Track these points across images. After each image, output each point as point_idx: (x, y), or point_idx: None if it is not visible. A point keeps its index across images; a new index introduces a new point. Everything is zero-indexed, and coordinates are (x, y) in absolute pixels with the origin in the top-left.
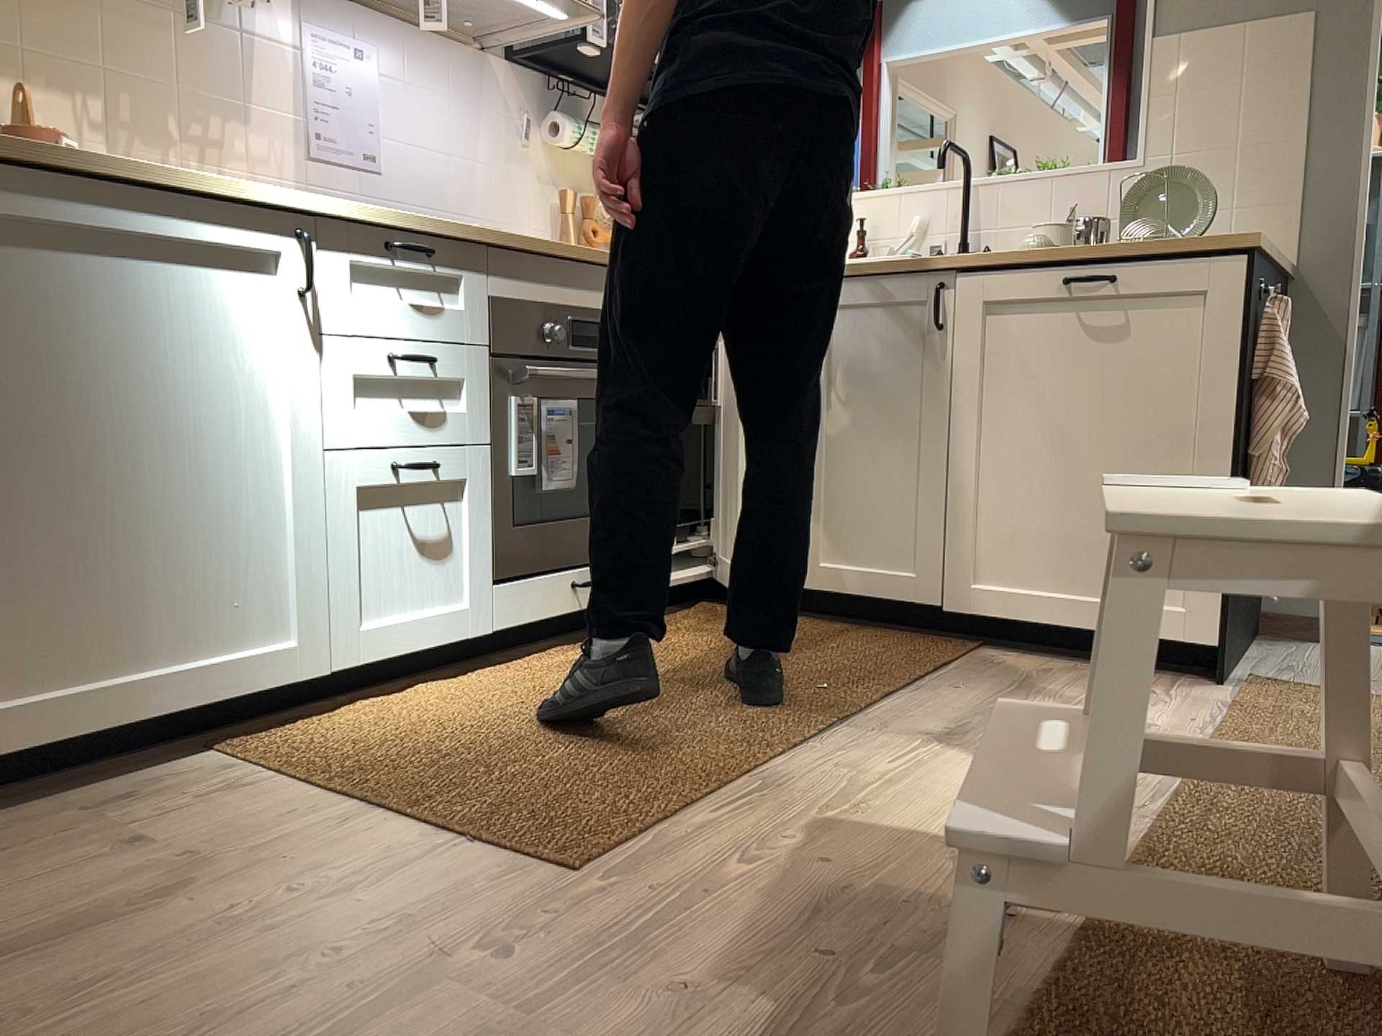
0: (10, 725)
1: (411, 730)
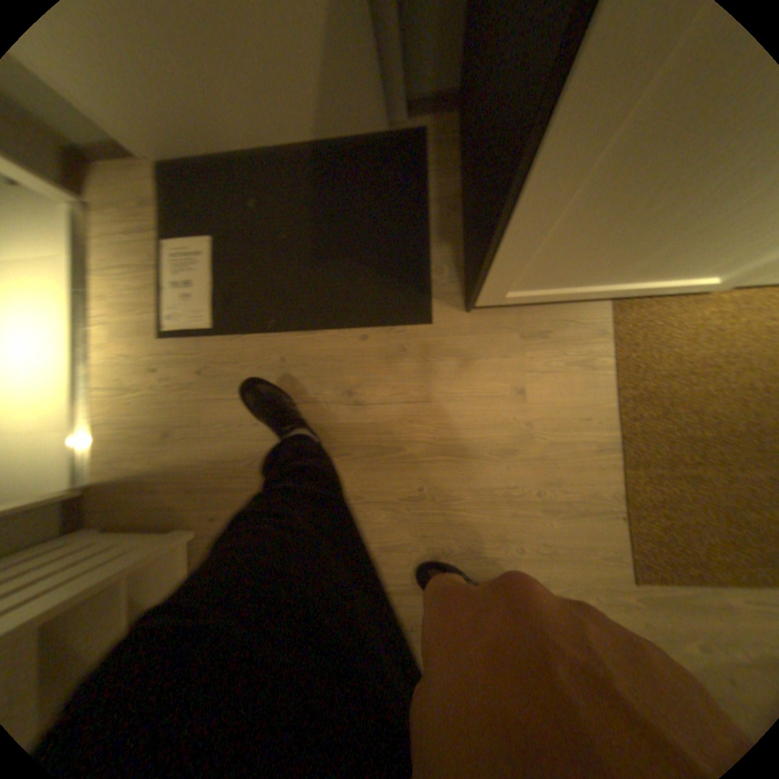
0: (507, 297)
1: (713, 366)
